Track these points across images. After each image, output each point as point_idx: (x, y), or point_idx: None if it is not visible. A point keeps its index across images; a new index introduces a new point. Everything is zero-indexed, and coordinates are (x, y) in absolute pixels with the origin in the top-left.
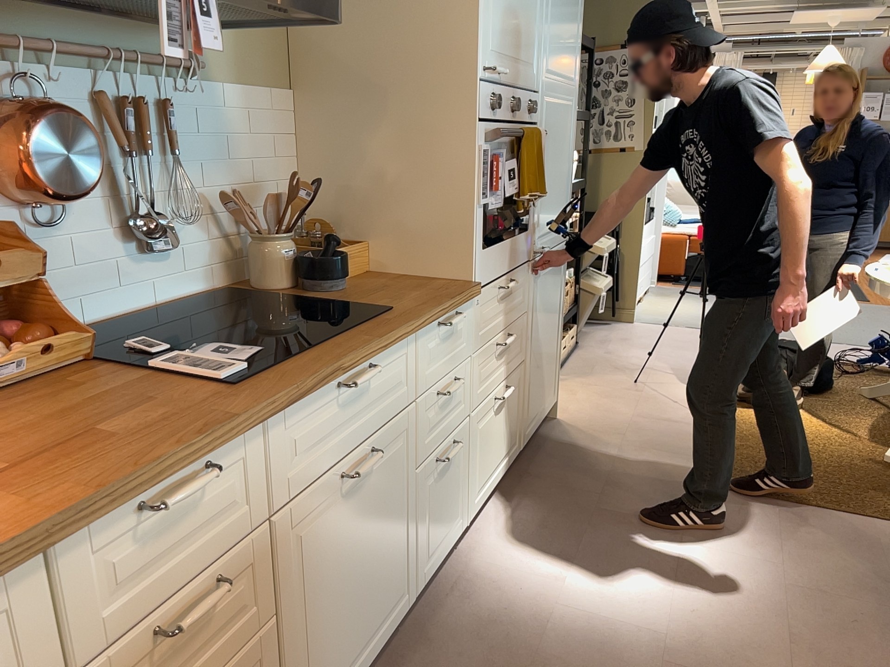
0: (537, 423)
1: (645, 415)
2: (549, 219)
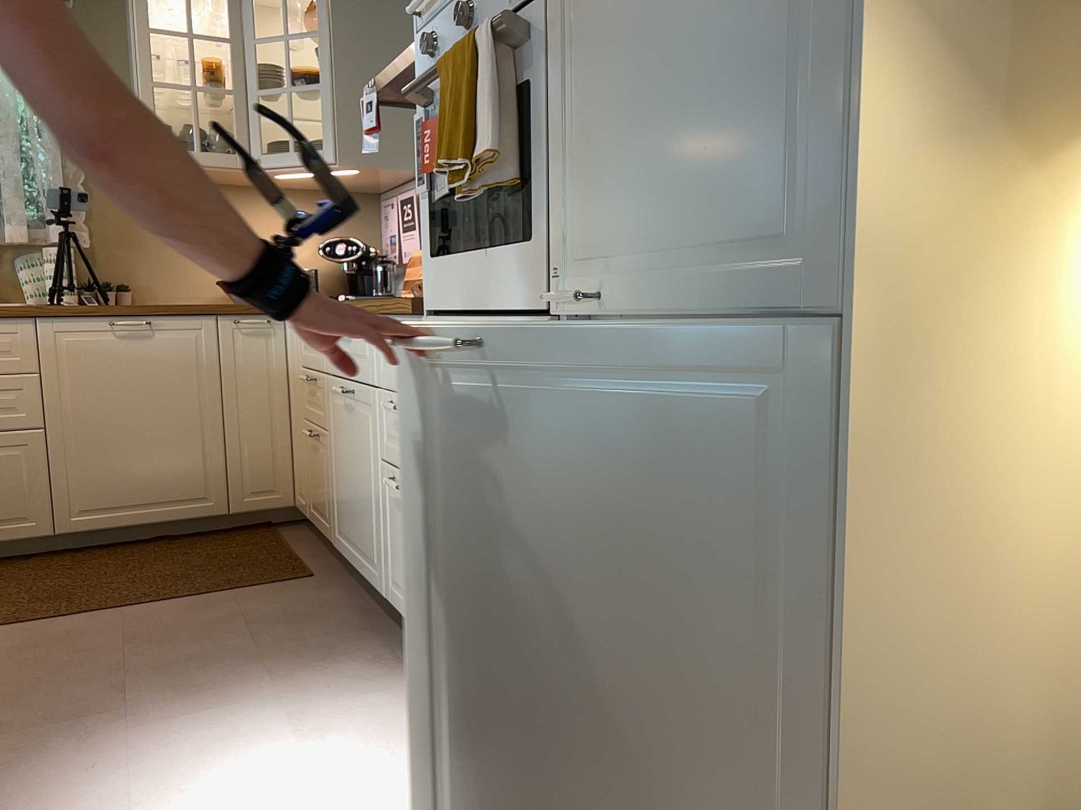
0: None
1: None
2: (643, 217)
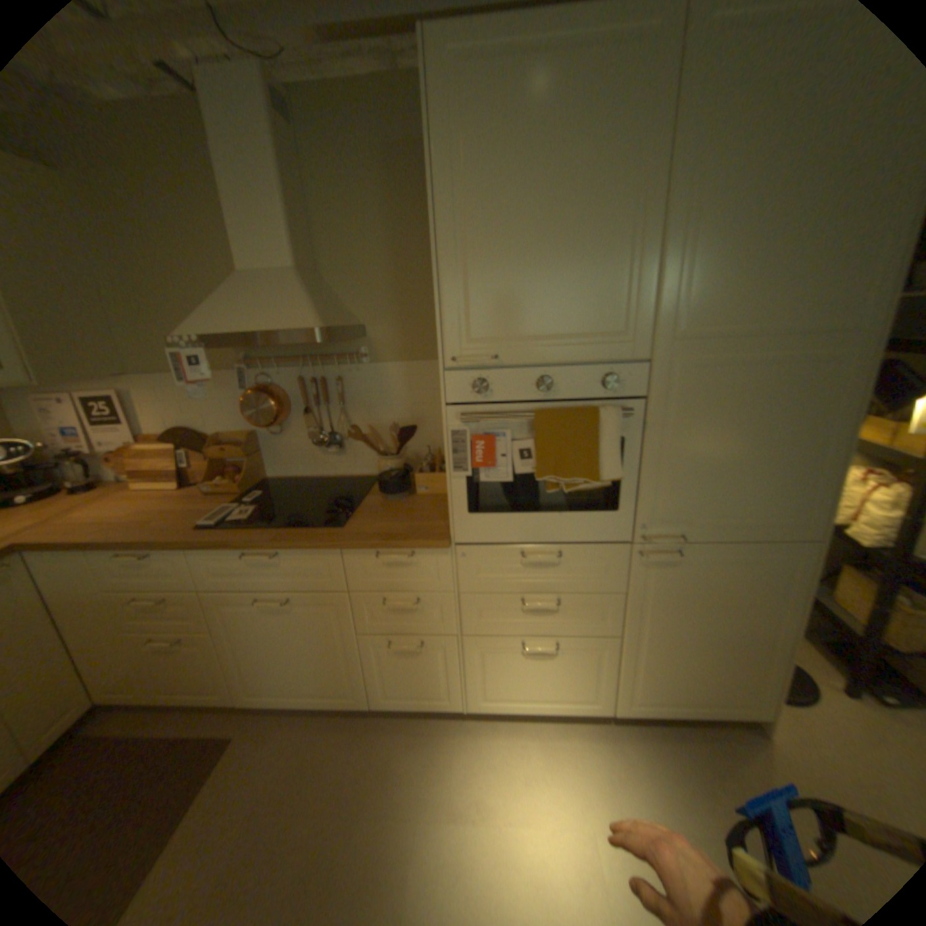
0: (674, 714)
1: None
2: (714, 508)
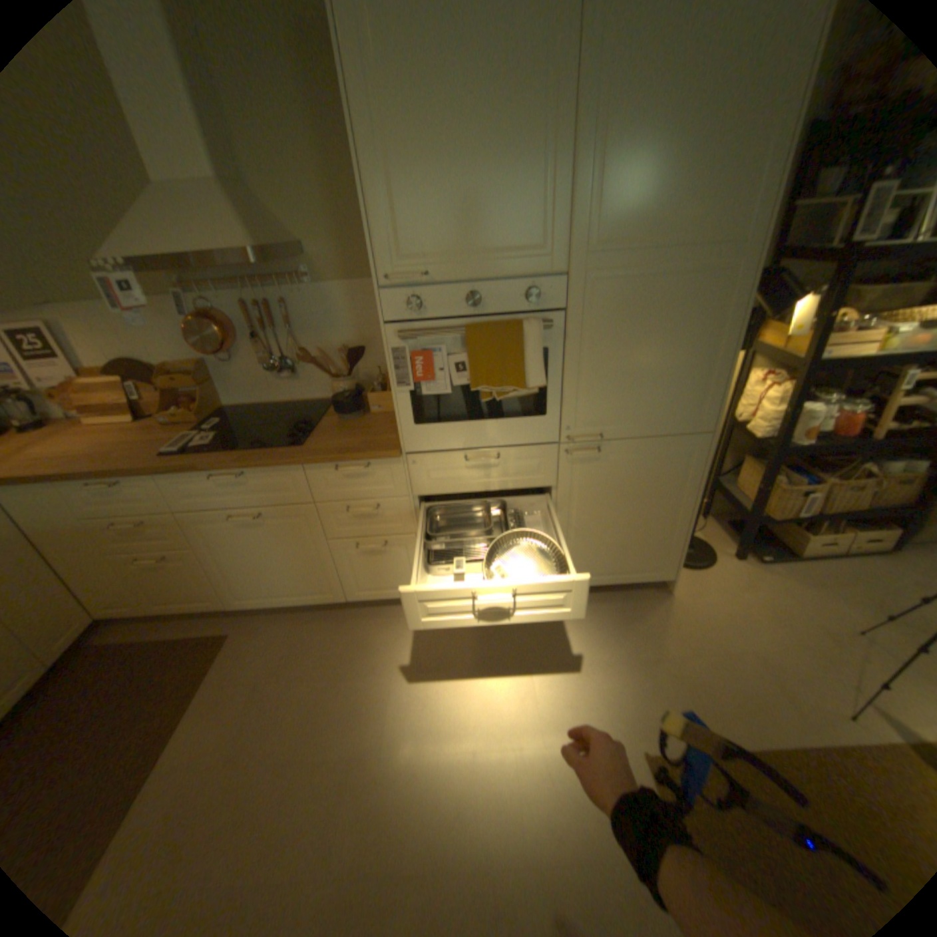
0: (597, 582)
1: (771, 667)
2: (624, 408)
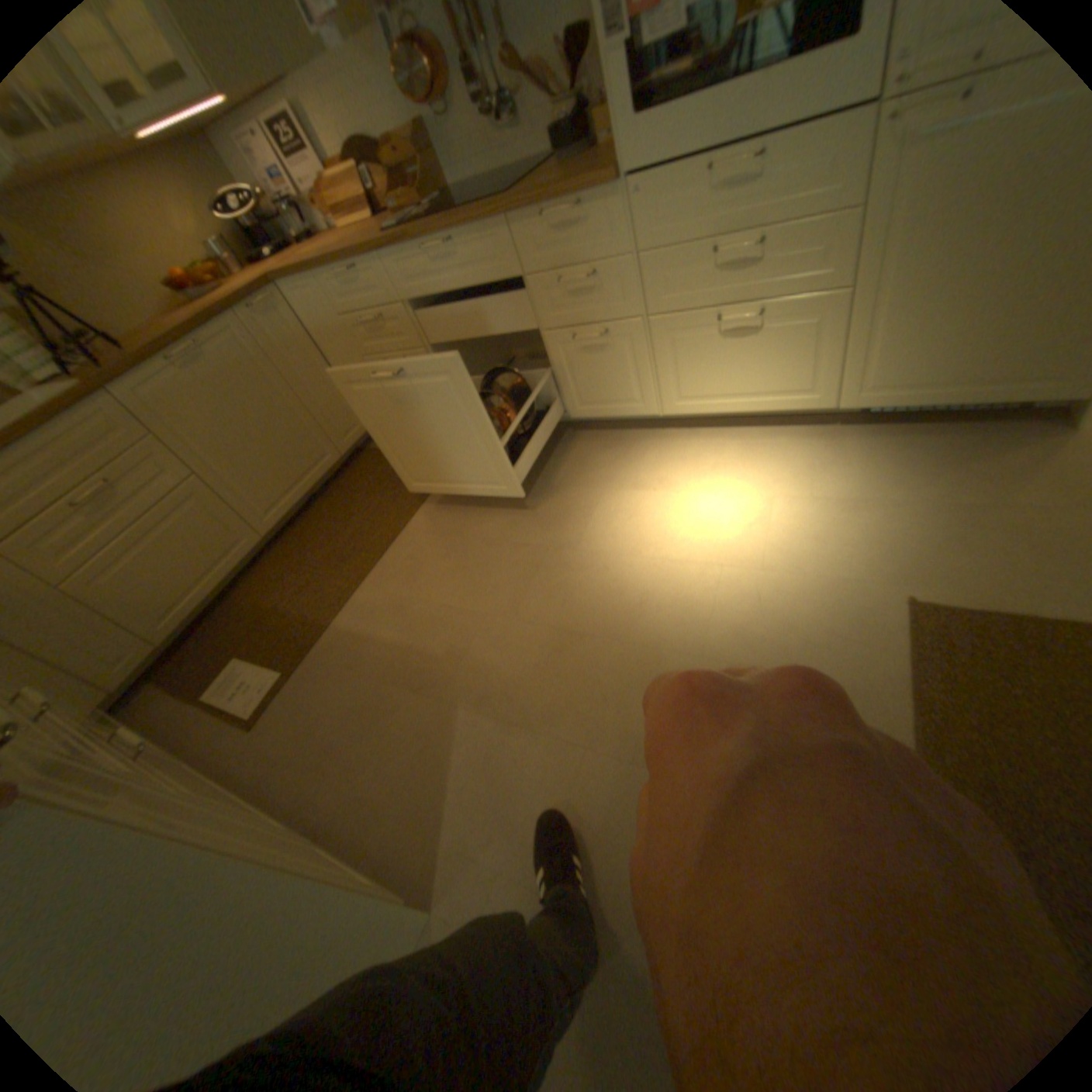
0: (923, 396)
1: None
2: None
